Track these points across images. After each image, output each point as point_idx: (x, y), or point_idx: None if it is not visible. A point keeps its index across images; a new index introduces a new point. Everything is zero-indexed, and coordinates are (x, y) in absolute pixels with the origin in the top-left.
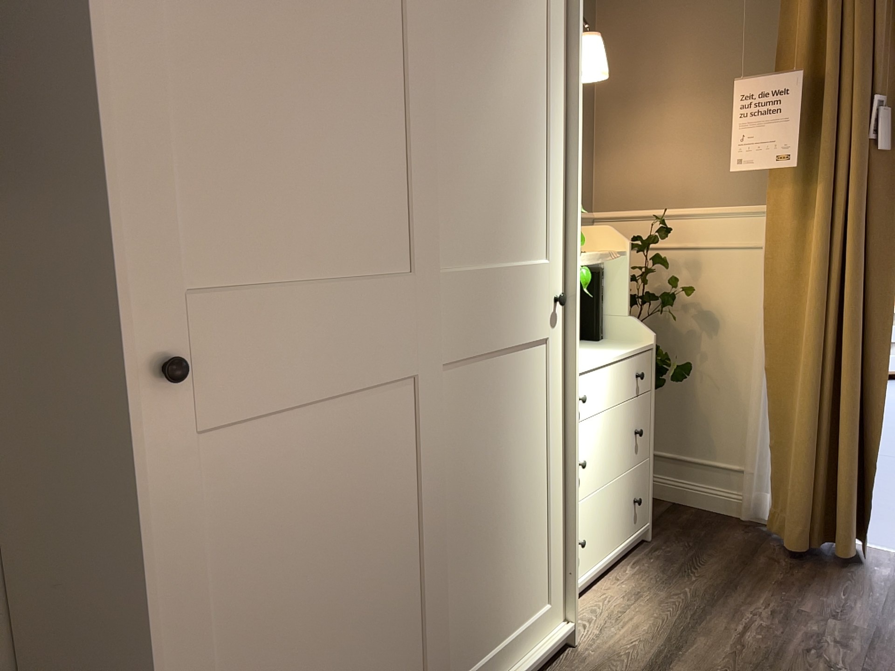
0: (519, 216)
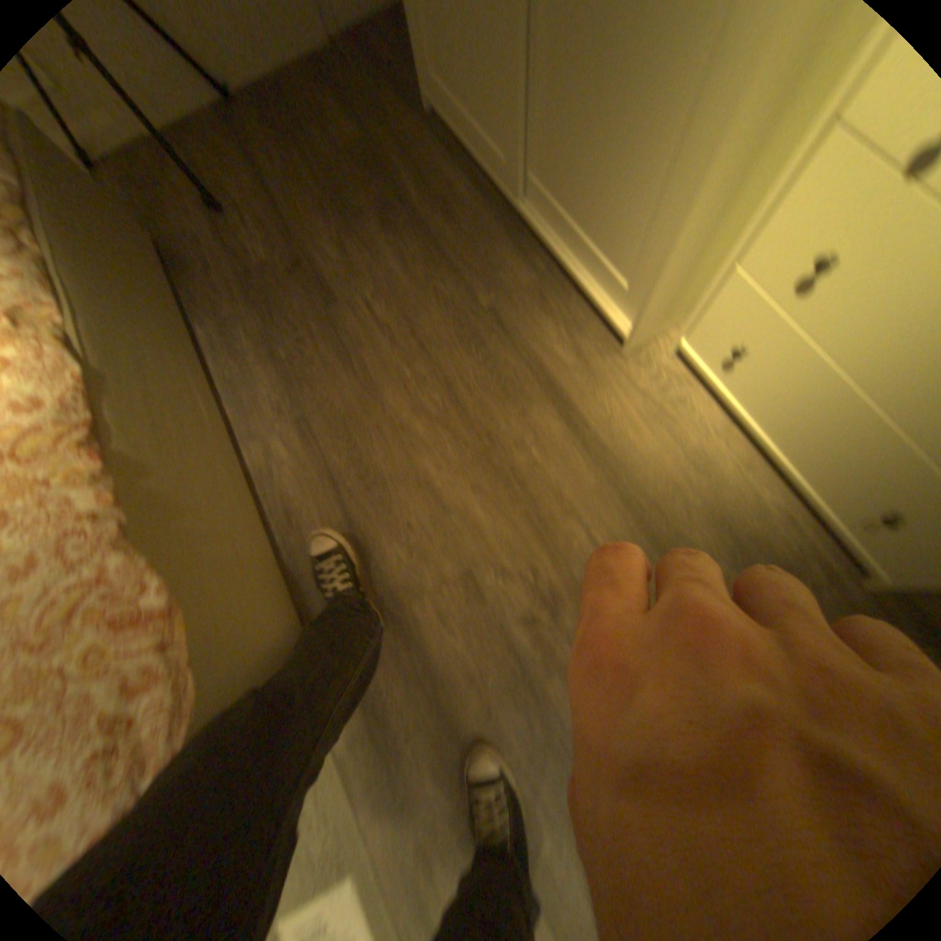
0: None
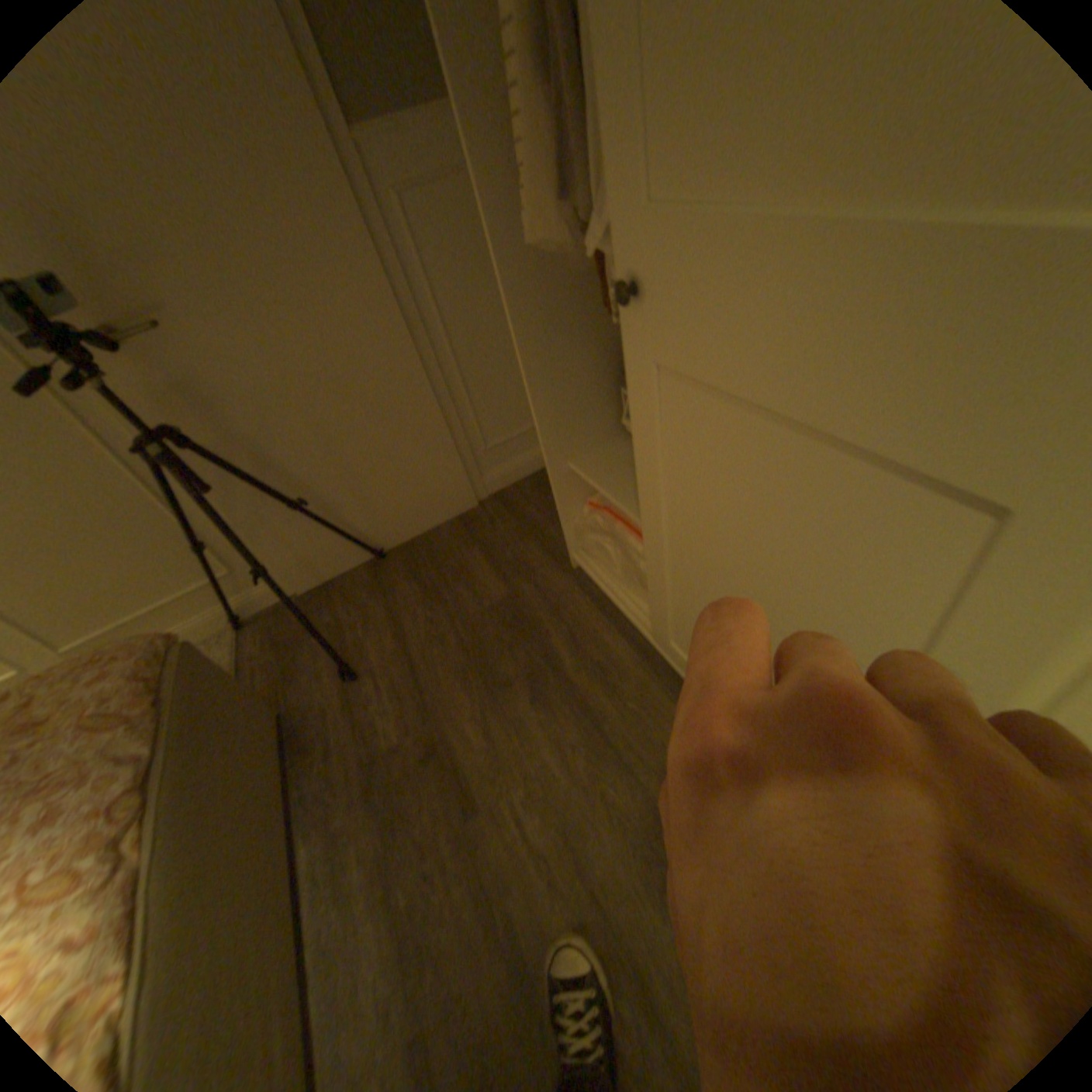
0: None
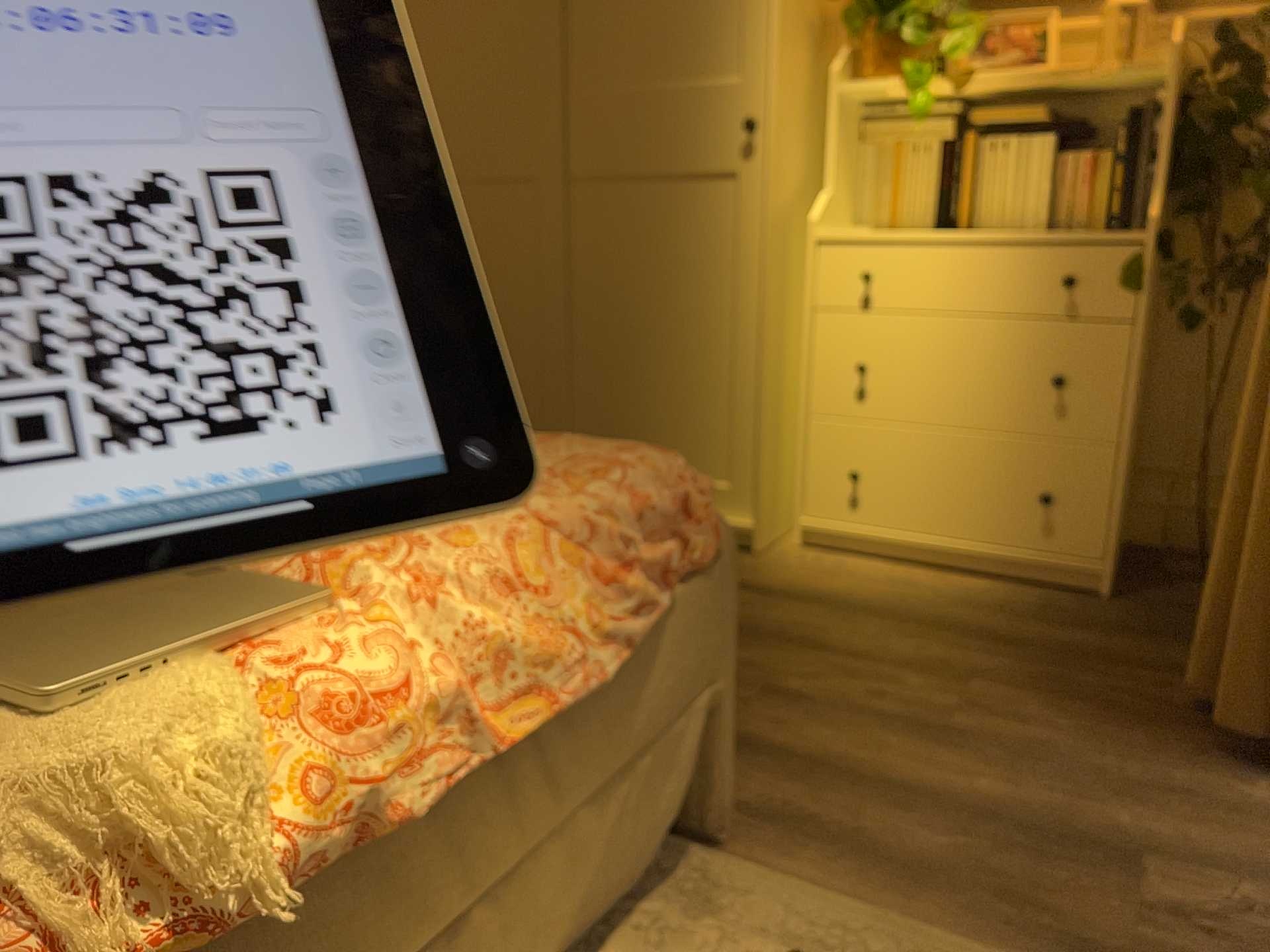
0: (685, 33)
